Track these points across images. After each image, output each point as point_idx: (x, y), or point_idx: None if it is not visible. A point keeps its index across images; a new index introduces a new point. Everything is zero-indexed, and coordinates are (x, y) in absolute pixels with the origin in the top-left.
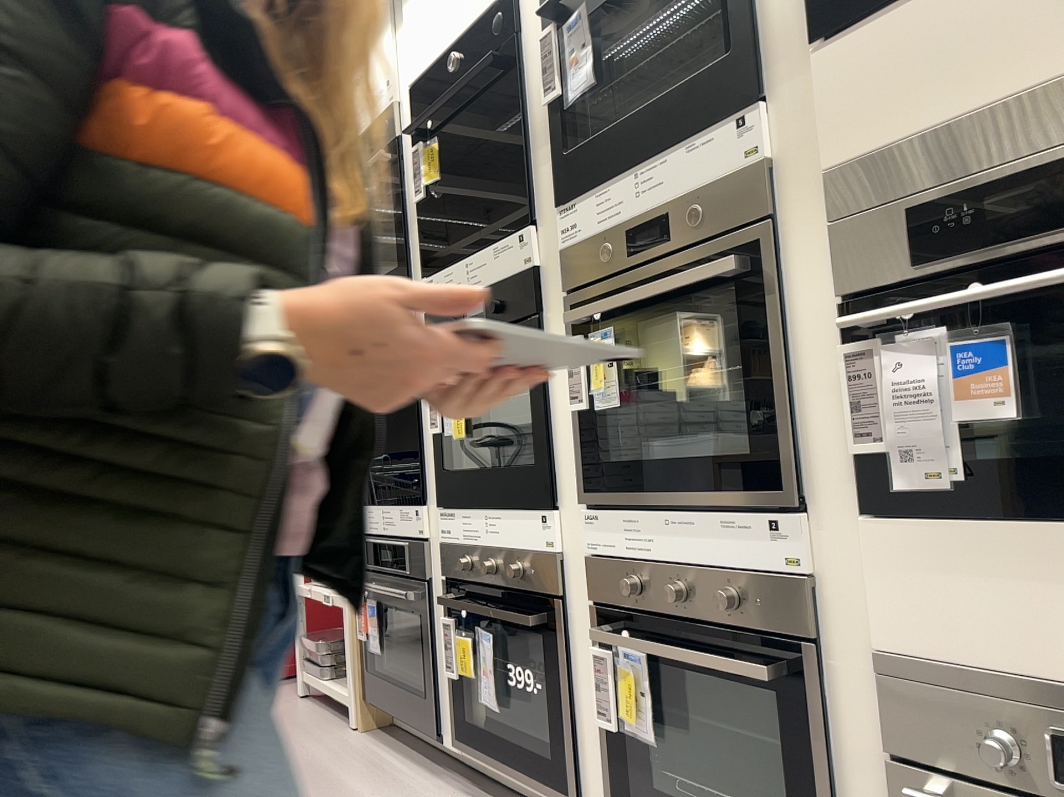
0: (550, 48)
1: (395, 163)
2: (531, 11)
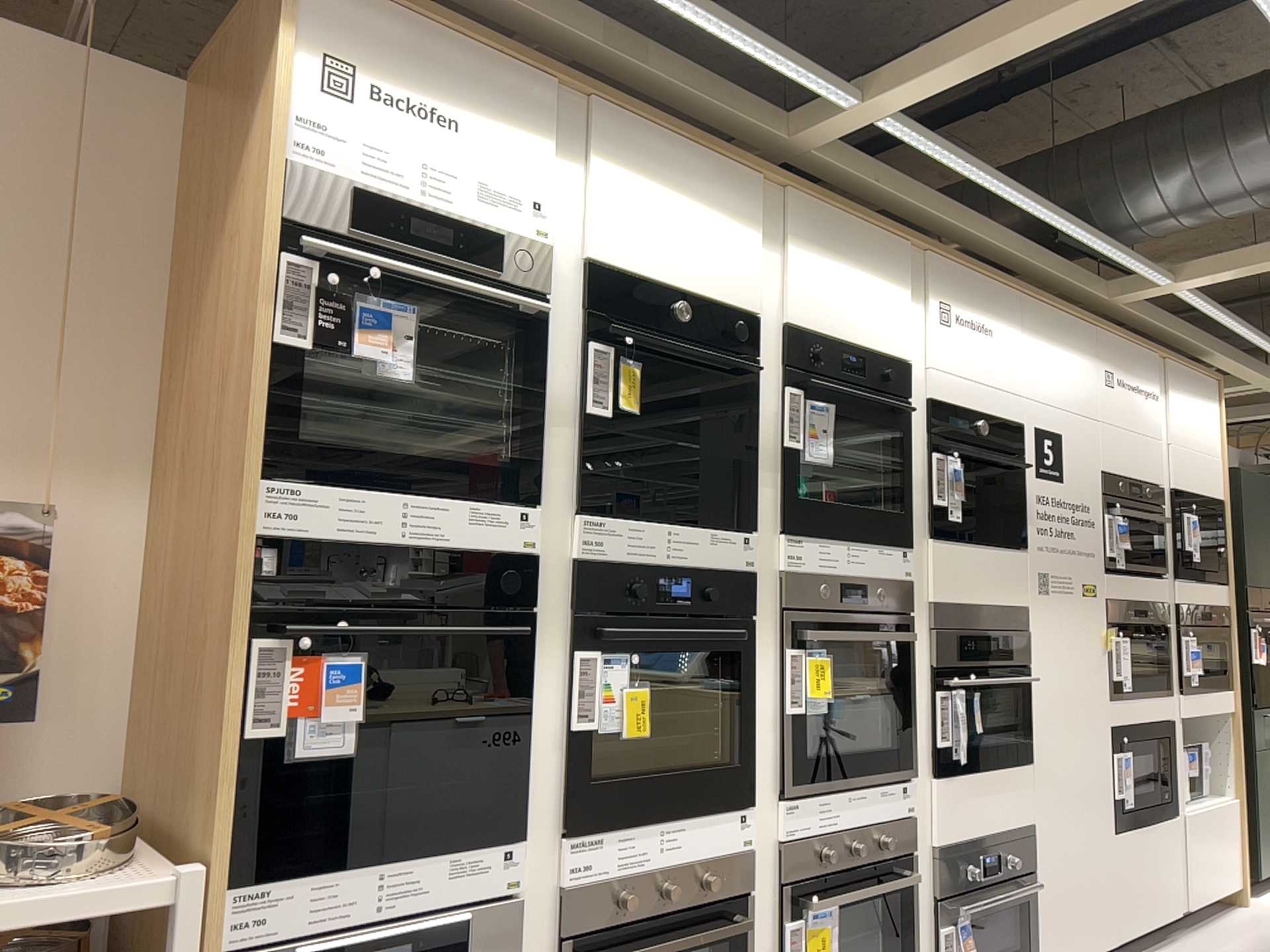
0: (792, 409)
1: (542, 331)
2: (763, 355)
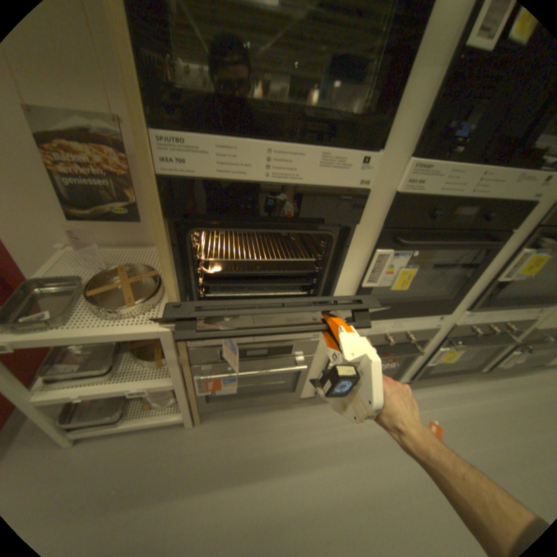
0: None
1: None
2: None
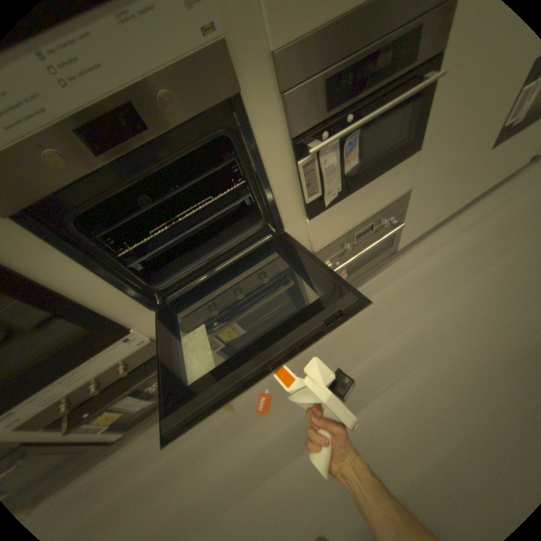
0: None
1: None
2: None
